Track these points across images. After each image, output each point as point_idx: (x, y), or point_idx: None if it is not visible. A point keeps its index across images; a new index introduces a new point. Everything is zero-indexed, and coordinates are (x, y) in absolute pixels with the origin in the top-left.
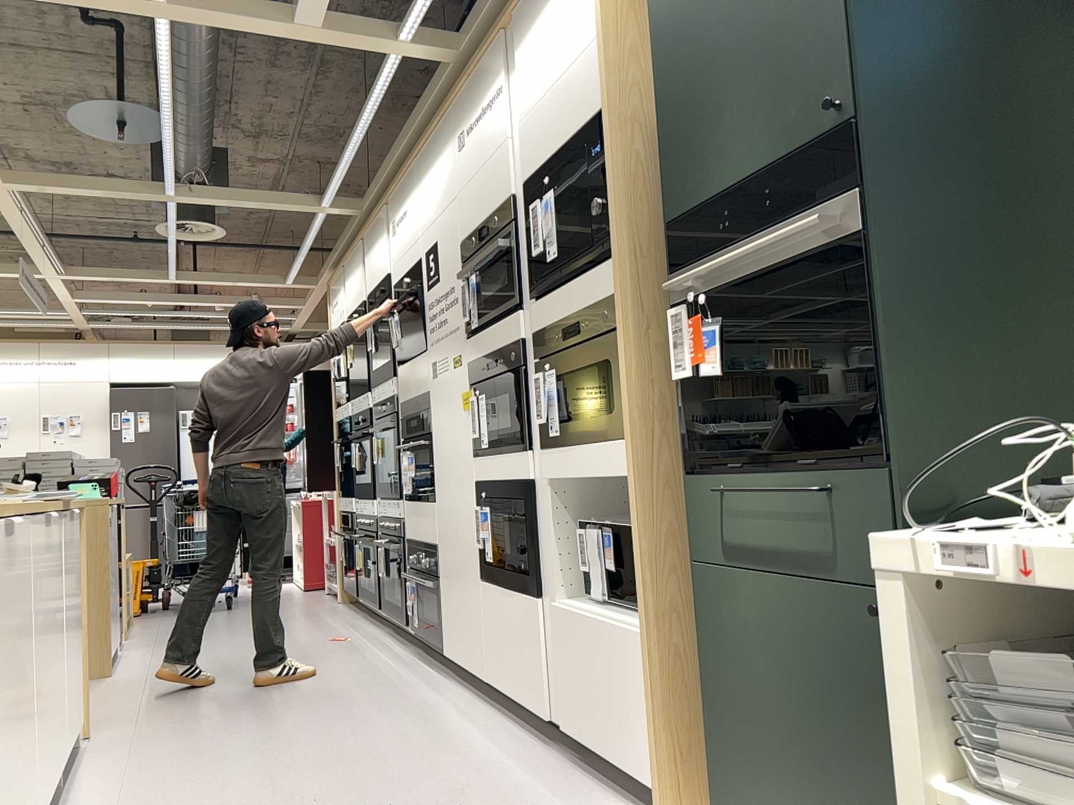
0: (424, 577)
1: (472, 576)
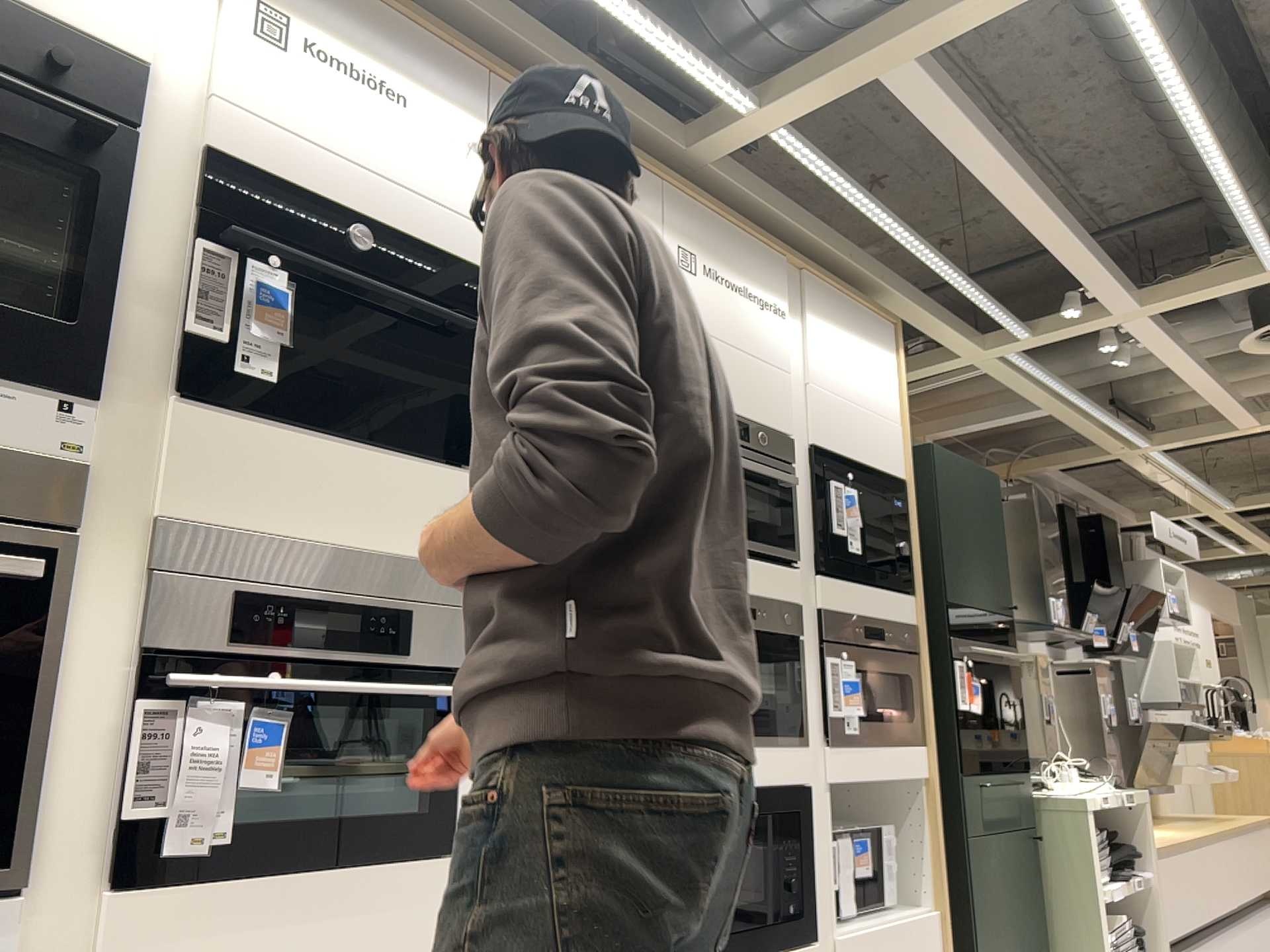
0: None
1: None
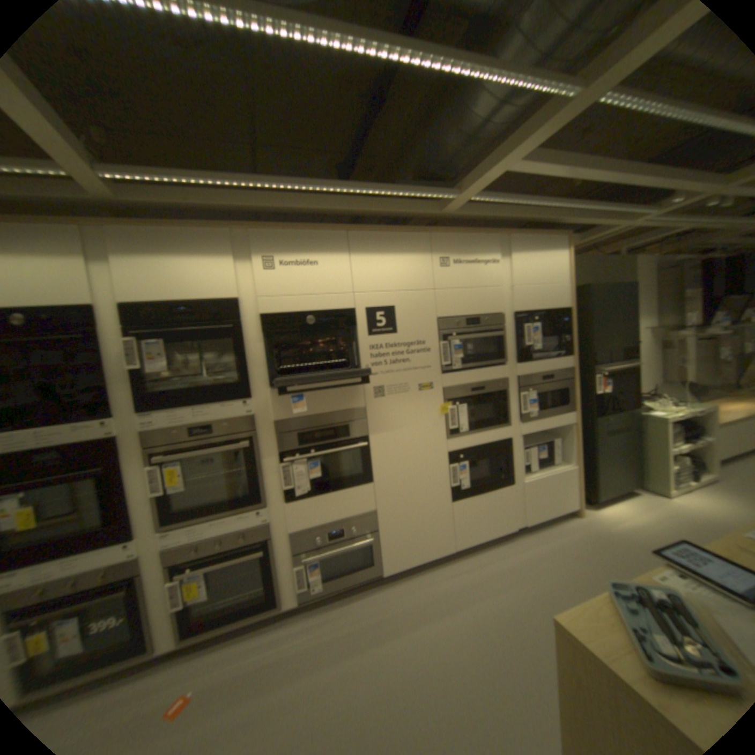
0: (341, 545)
1: (439, 505)
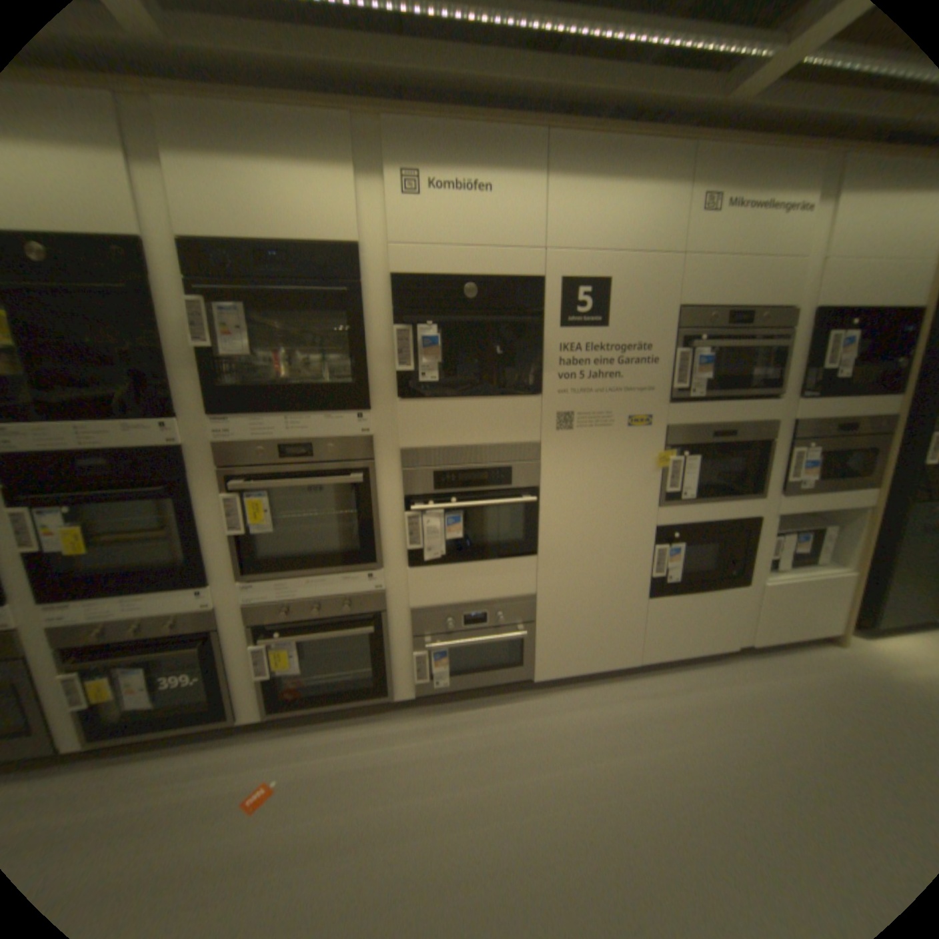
0: (479, 633)
1: (628, 600)
